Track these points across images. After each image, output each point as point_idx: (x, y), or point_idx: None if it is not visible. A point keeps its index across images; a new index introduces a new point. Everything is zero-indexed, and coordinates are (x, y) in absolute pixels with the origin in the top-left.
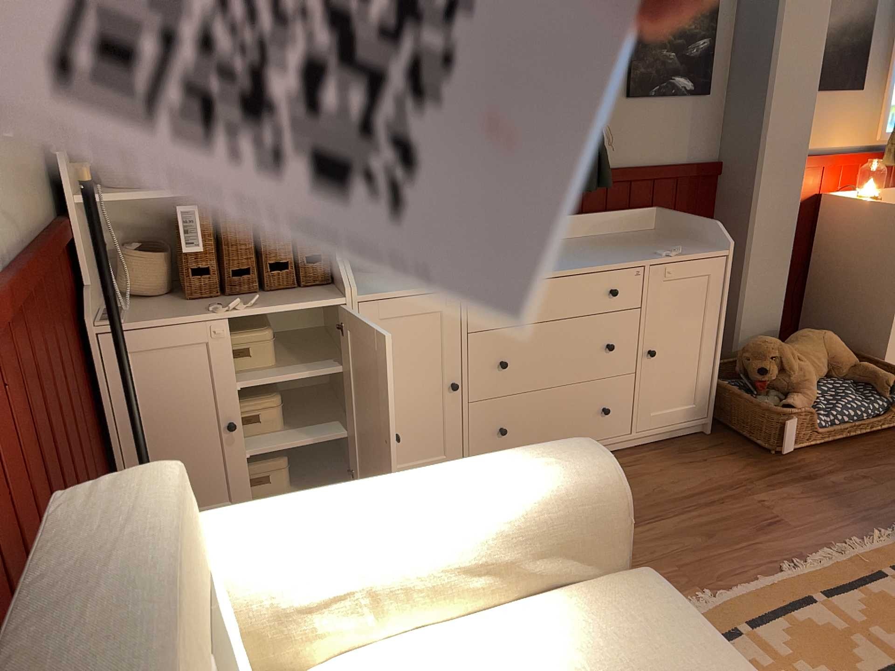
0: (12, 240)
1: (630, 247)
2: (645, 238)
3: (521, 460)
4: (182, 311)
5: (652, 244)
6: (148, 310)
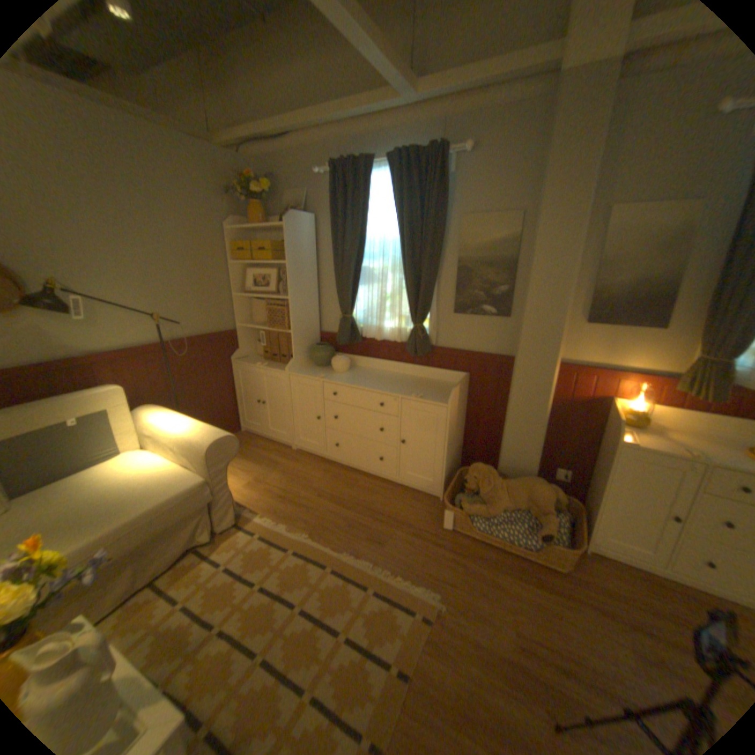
0: (188, 334)
1: (417, 388)
2: (441, 387)
3: (205, 429)
4: (254, 362)
5: (430, 390)
6: (252, 359)
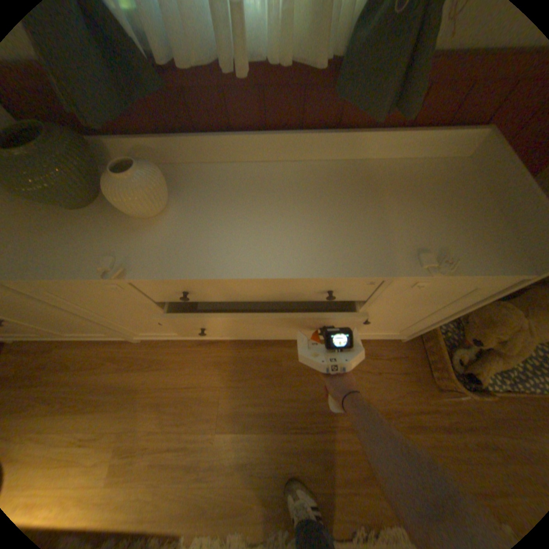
0: None
1: (399, 214)
2: (439, 186)
3: None
4: None
5: (435, 212)
6: None
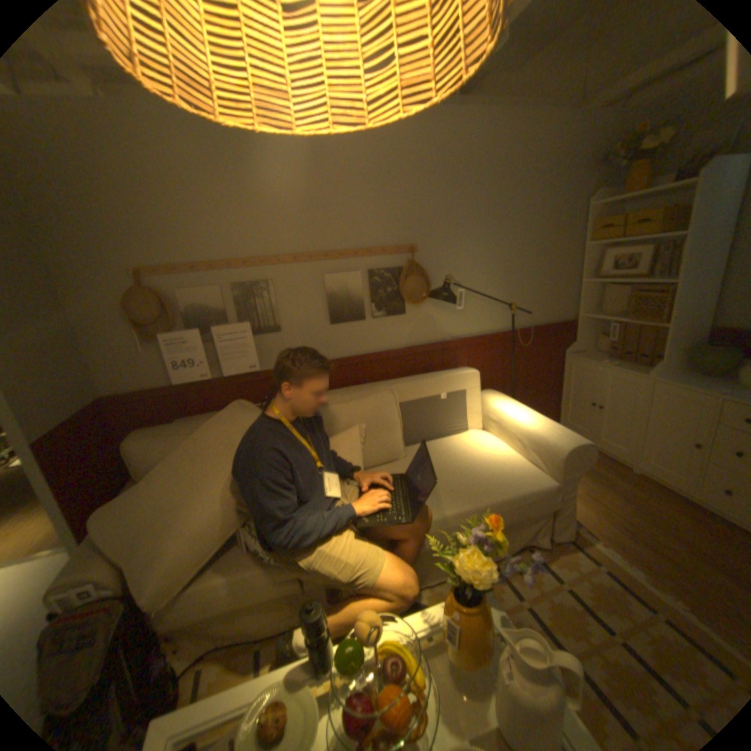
0: (530, 324)
1: None
2: None
3: (560, 430)
4: (596, 359)
5: None
6: (591, 356)
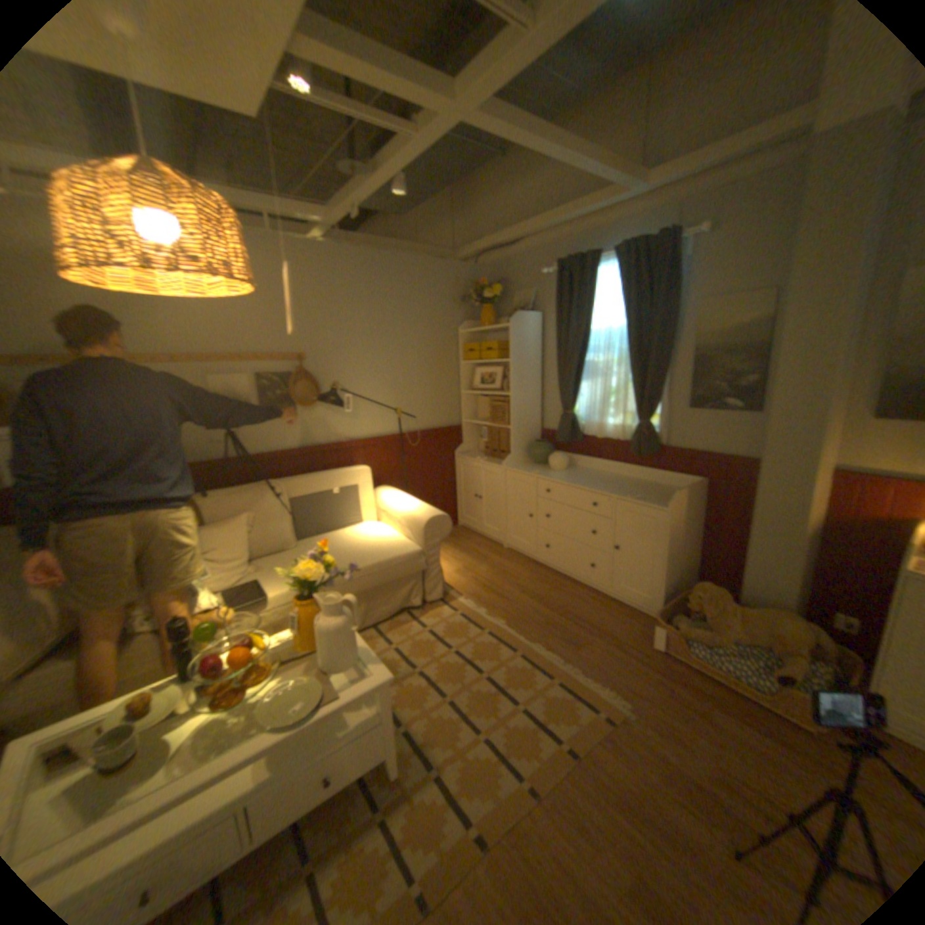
0: (421, 428)
1: (639, 490)
2: (669, 492)
3: (426, 508)
4: (475, 457)
5: (654, 494)
6: (473, 455)
